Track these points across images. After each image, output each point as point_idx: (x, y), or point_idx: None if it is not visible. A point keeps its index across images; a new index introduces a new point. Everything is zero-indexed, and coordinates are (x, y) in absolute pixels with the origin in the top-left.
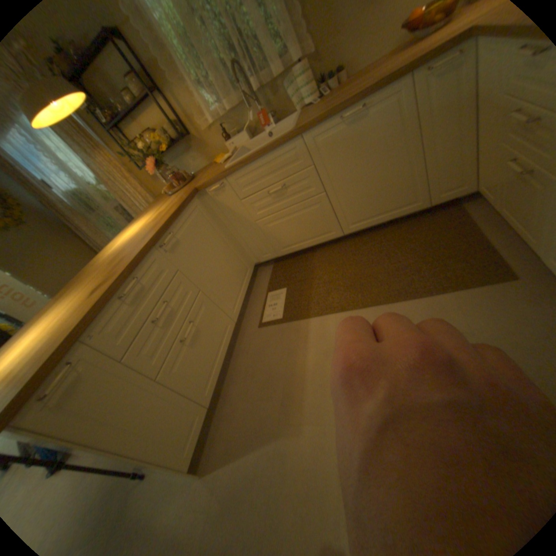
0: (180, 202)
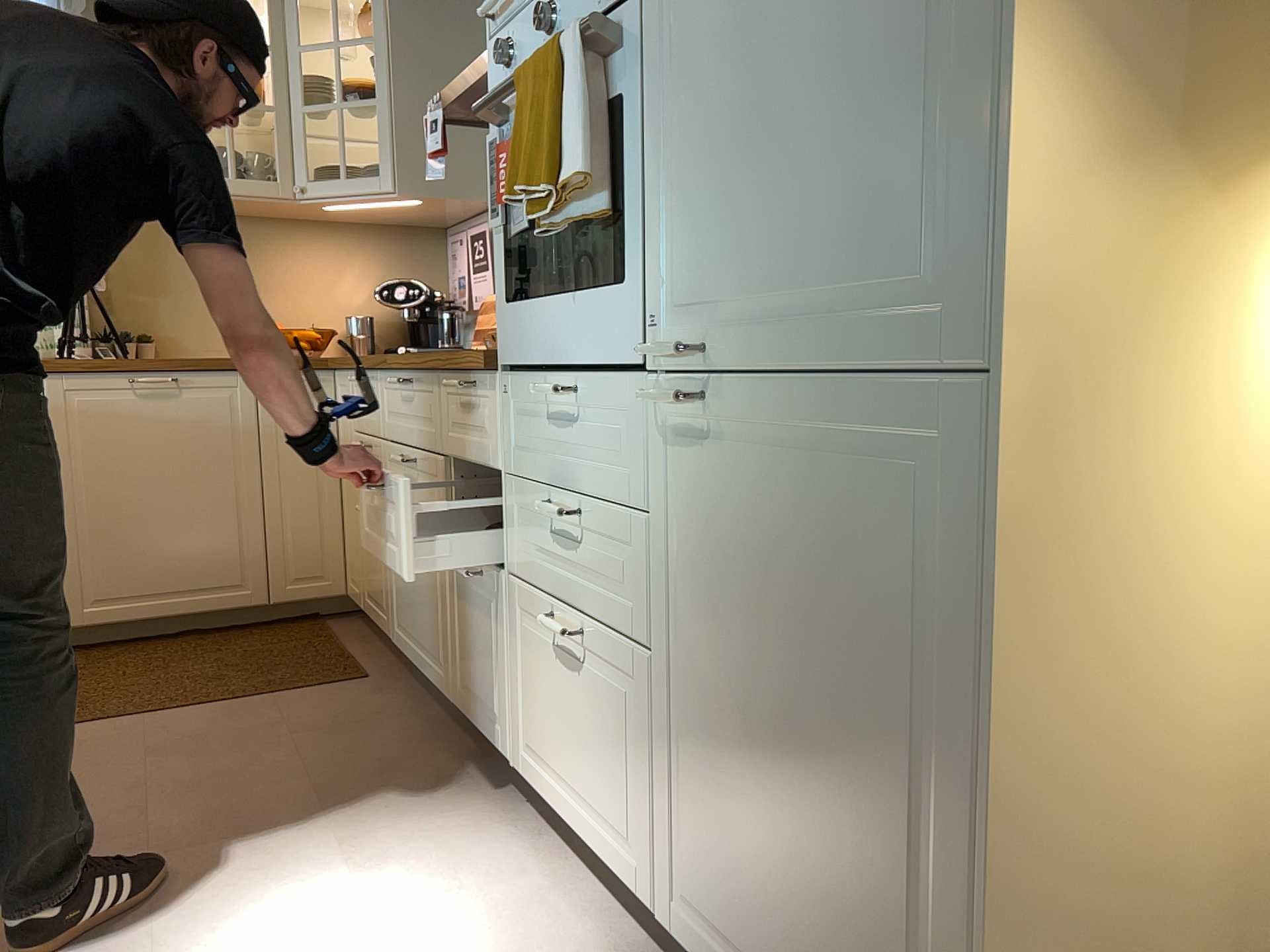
0: None
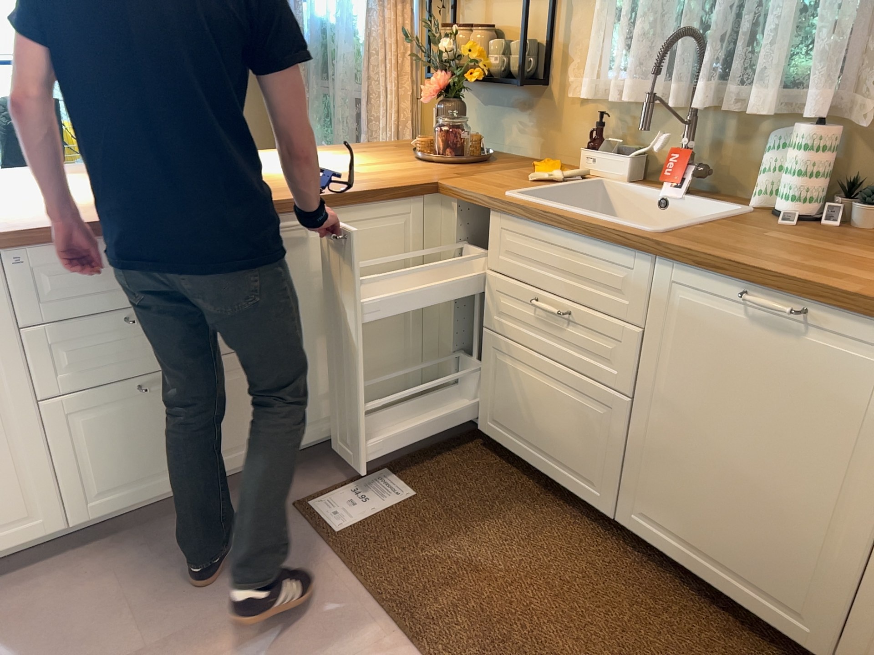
0: (383, 183)
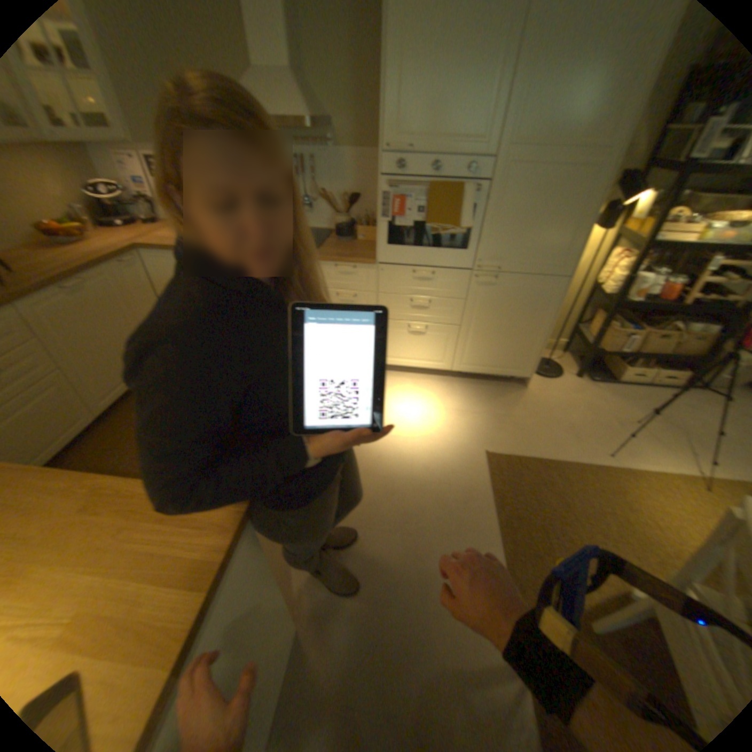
0: None
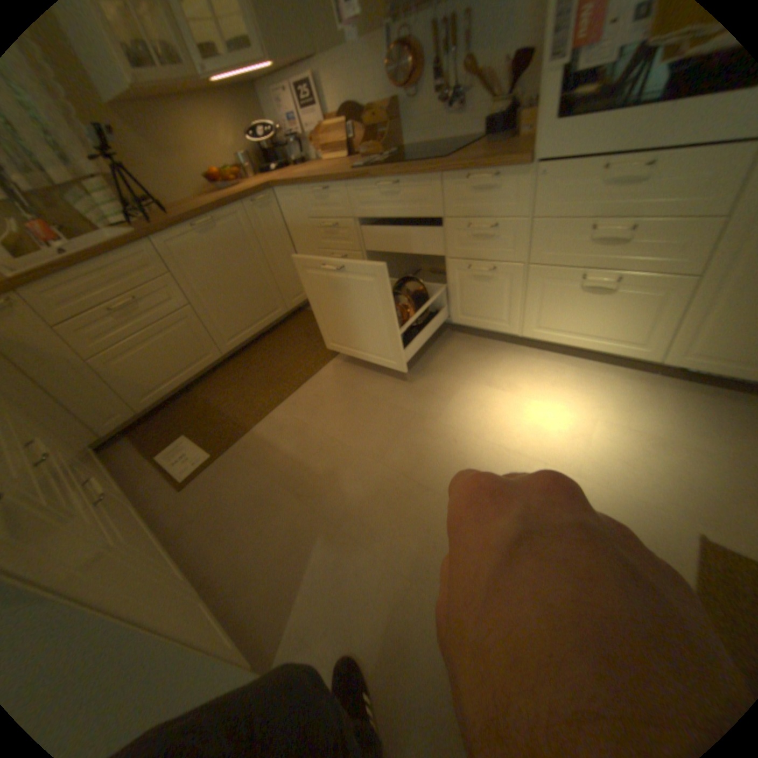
0: None
